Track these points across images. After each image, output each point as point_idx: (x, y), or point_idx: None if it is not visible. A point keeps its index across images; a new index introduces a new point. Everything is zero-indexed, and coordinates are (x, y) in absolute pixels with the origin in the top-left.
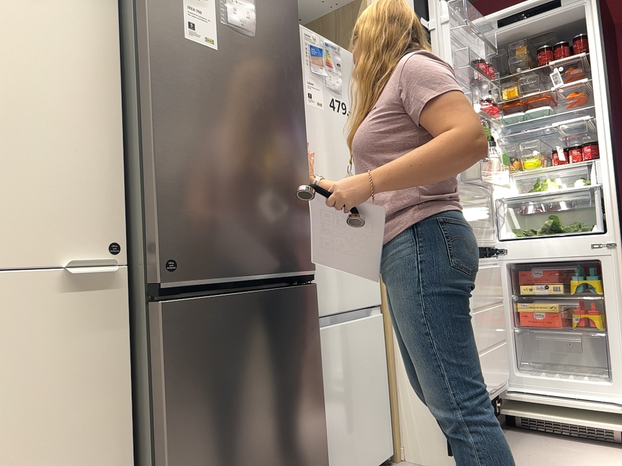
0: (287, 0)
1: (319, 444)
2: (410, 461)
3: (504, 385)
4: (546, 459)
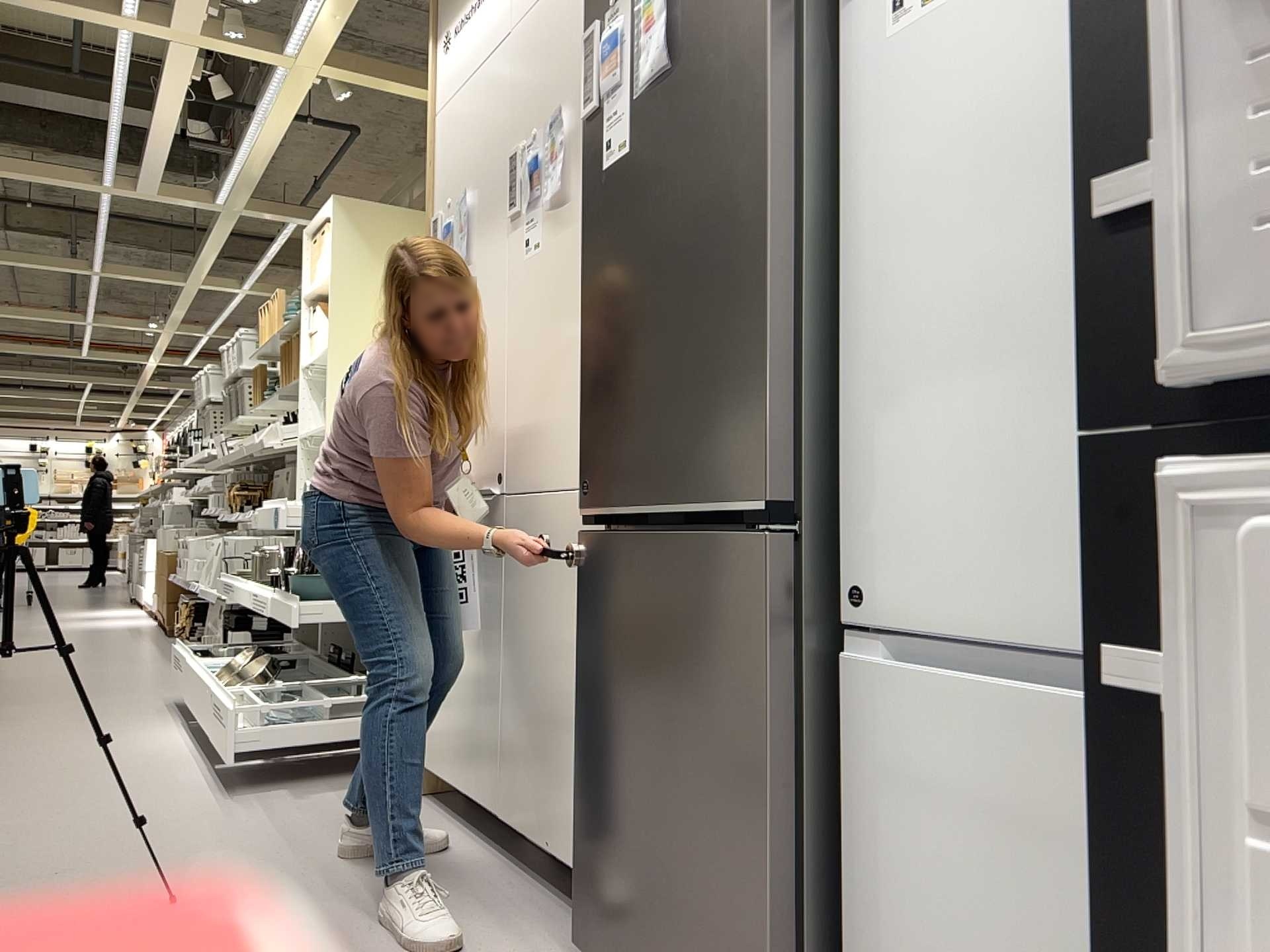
0: None
1: (764, 910)
2: None
3: None
4: None
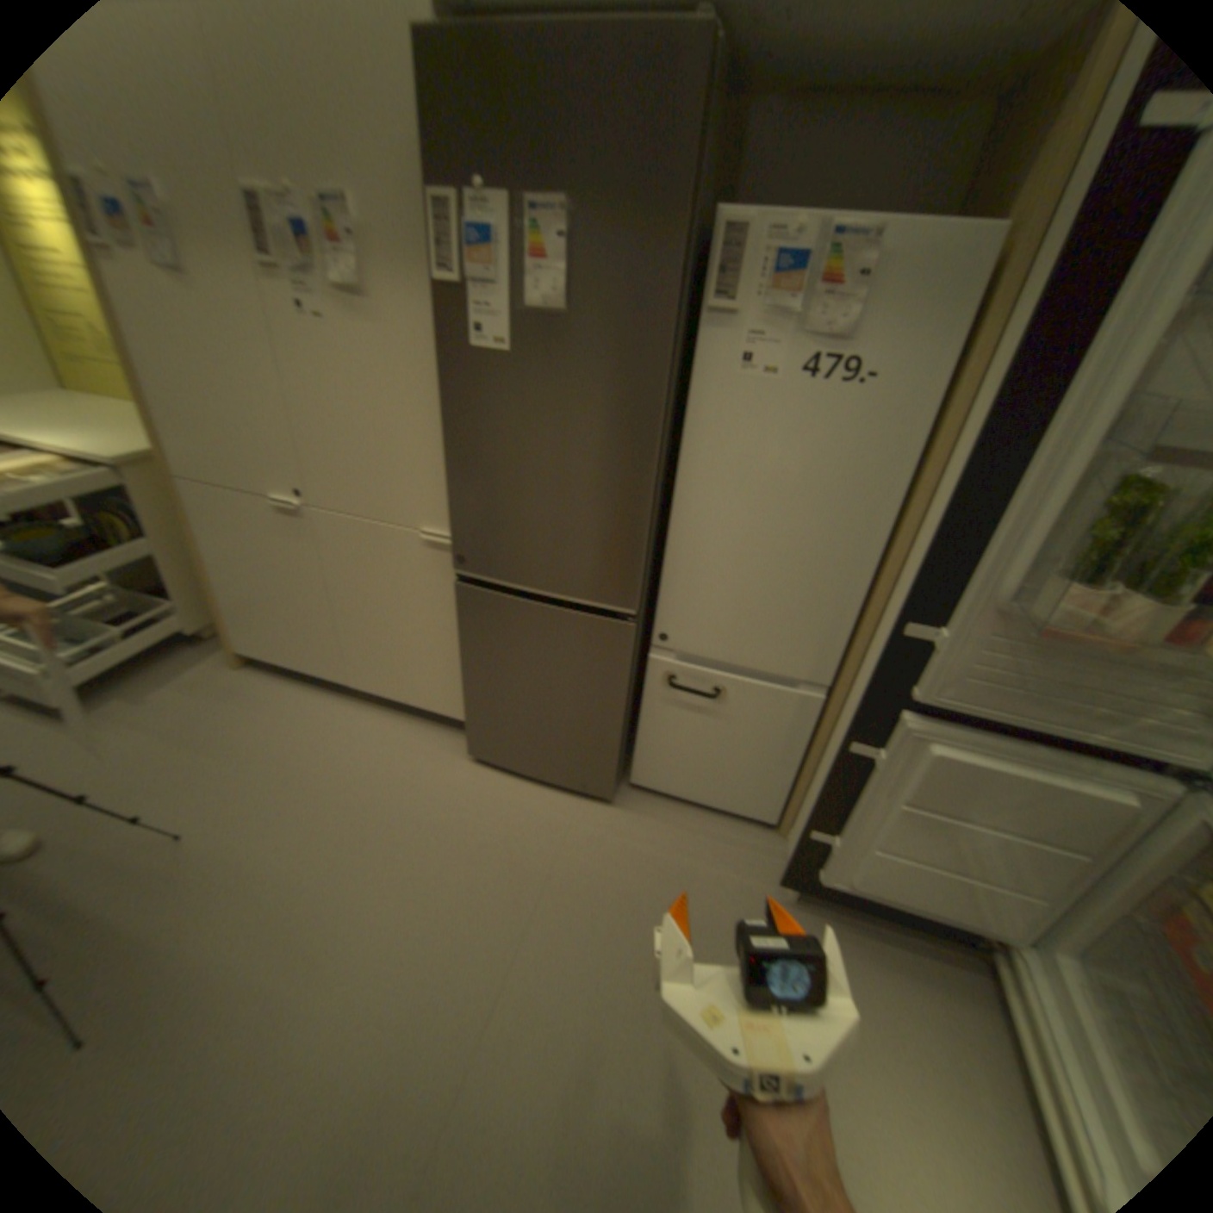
0: (658, 209)
1: (610, 744)
2: (785, 846)
3: (1000, 936)
4: (906, 1036)
